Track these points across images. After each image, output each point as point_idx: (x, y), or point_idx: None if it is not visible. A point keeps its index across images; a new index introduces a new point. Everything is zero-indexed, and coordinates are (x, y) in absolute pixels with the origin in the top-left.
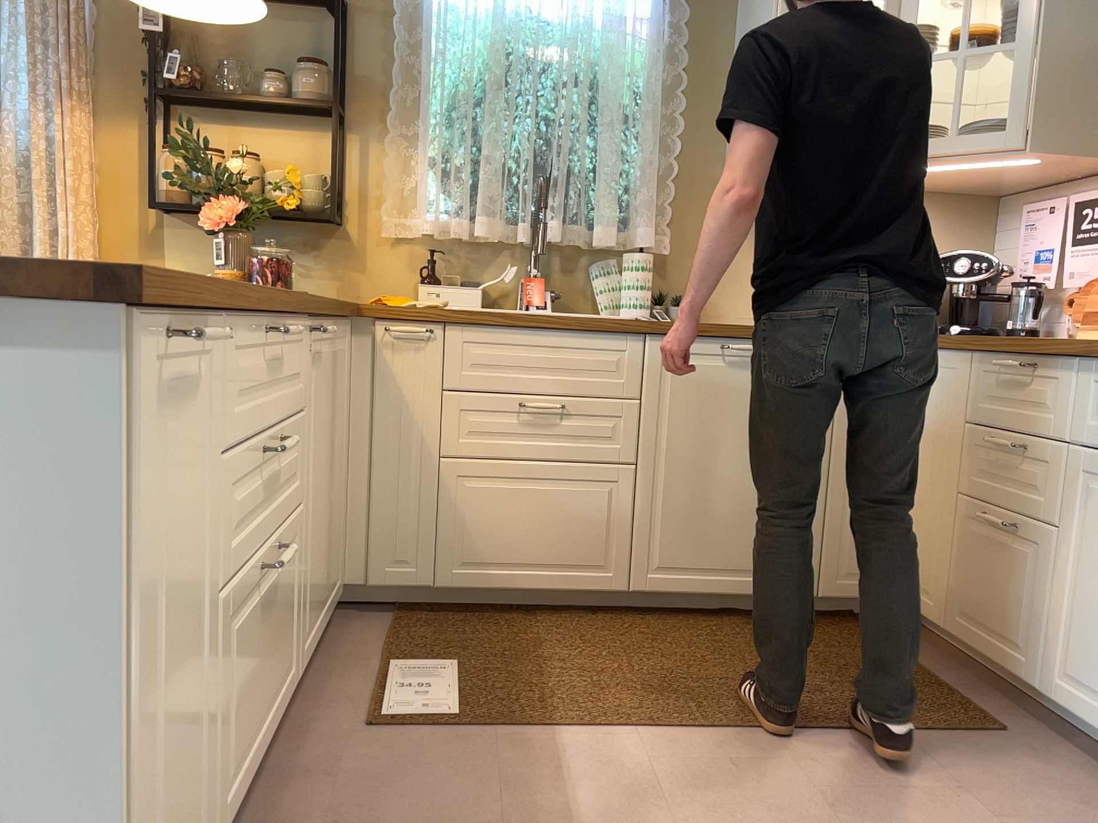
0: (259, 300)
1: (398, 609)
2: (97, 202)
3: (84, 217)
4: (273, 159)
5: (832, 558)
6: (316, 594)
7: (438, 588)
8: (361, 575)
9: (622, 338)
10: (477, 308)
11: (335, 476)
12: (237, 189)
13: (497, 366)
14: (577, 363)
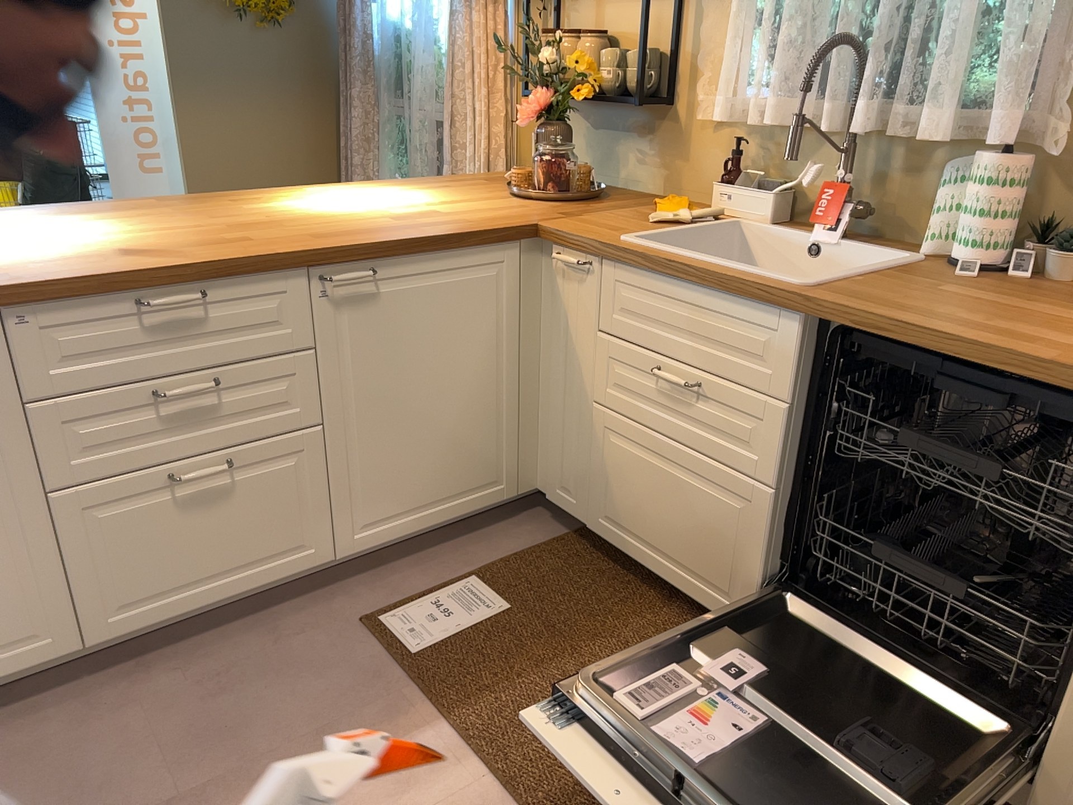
0: (120, 279)
1: (578, 530)
2: (502, 90)
3: (494, 104)
4: (622, 32)
5: (1057, 779)
6: (406, 495)
7: (590, 529)
8: (546, 486)
9: (772, 314)
10: (765, 220)
11: (468, 395)
12: (553, 79)
13: (644, 316)
14: (719, 334)
